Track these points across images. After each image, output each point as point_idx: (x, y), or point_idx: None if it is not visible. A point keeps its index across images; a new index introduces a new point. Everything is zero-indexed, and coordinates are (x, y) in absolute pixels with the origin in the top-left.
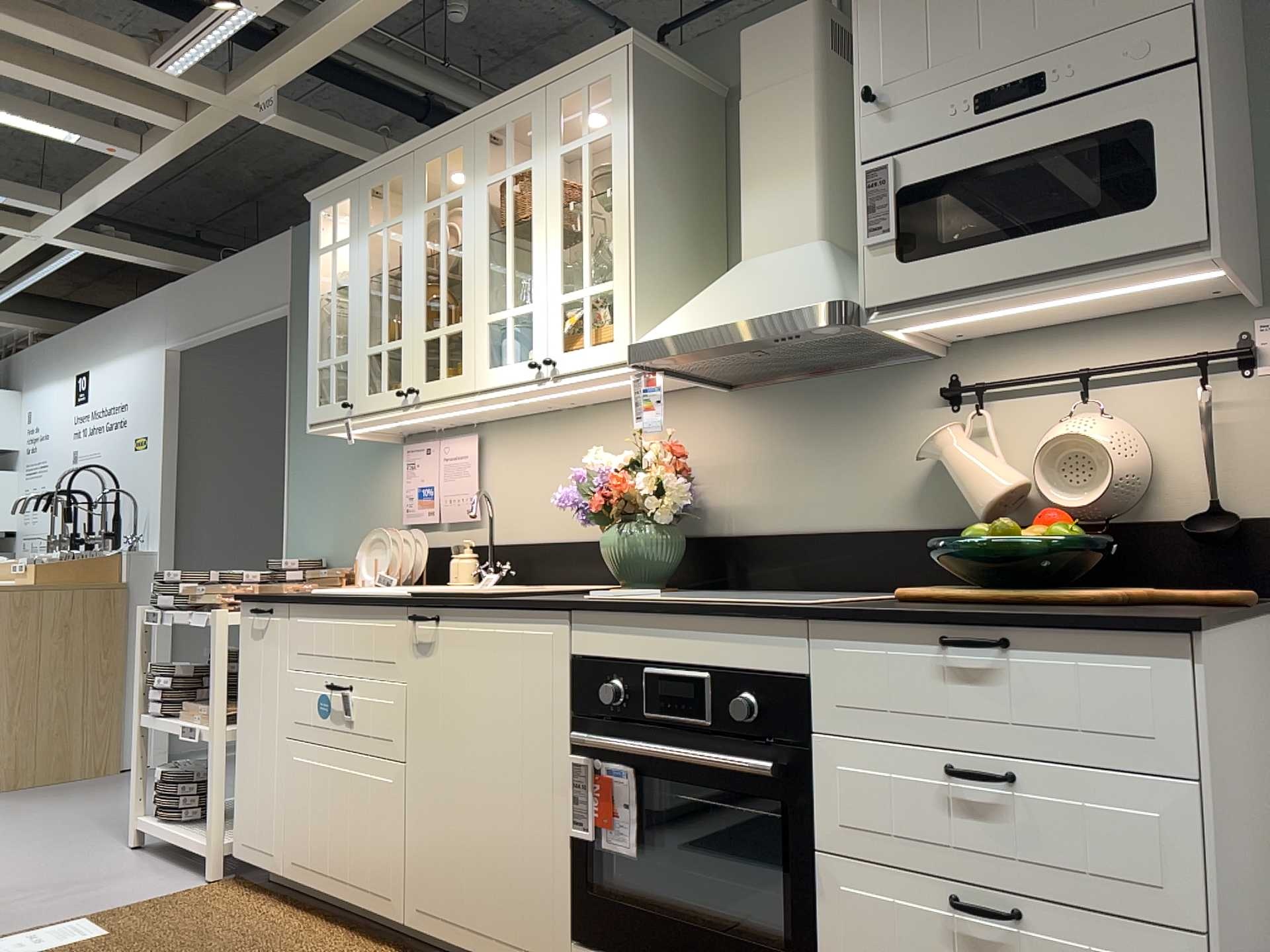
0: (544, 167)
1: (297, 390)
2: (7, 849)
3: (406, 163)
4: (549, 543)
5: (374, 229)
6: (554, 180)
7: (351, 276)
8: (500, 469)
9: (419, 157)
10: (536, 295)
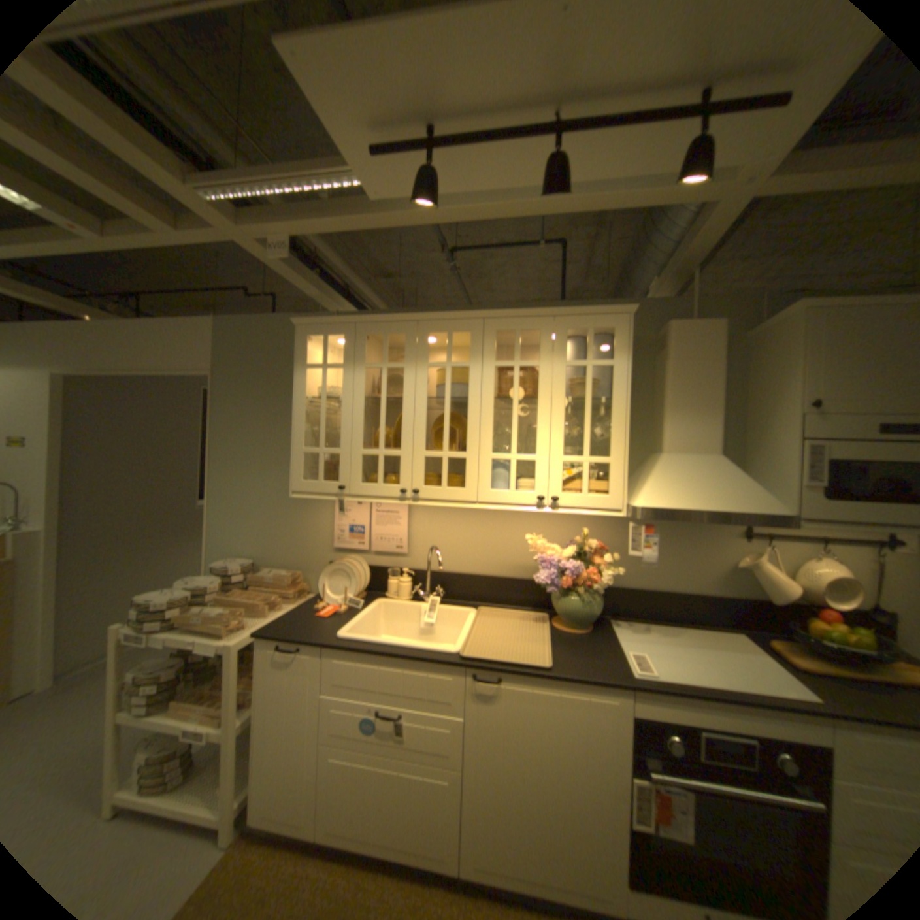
0: (552, 369)
1: (218, 436)
2: None
3: (409, 326)
4: (468, 575)
5: (371, 365)
6: (560, 381)
7: (344, 393)
8: (426, 524)
9: (424, 326)
10: (540, 452)
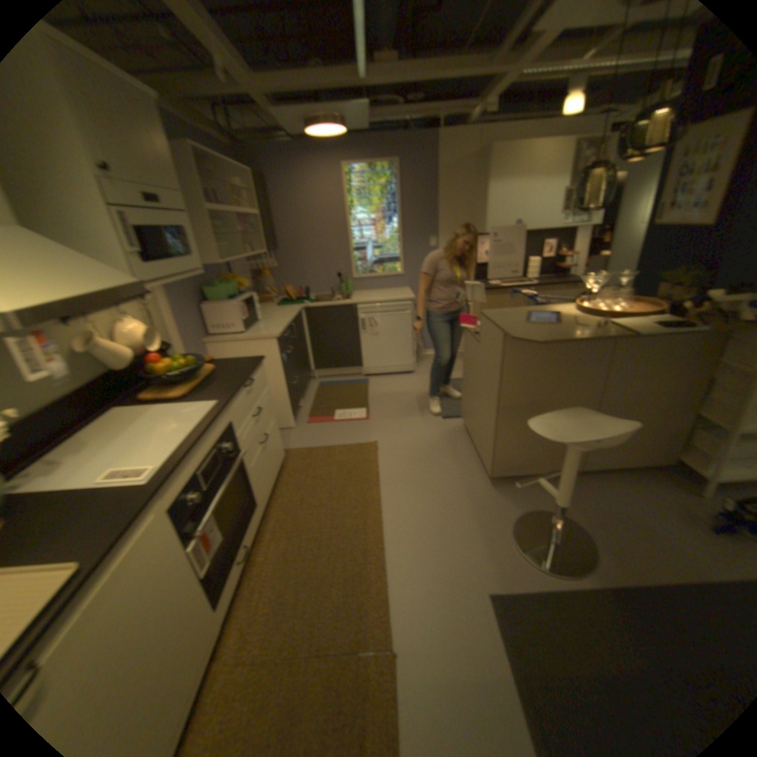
0: None
1: None
2: None
3: None
4: None
5: None
6: None
7: None
8: None
9: None
10: None
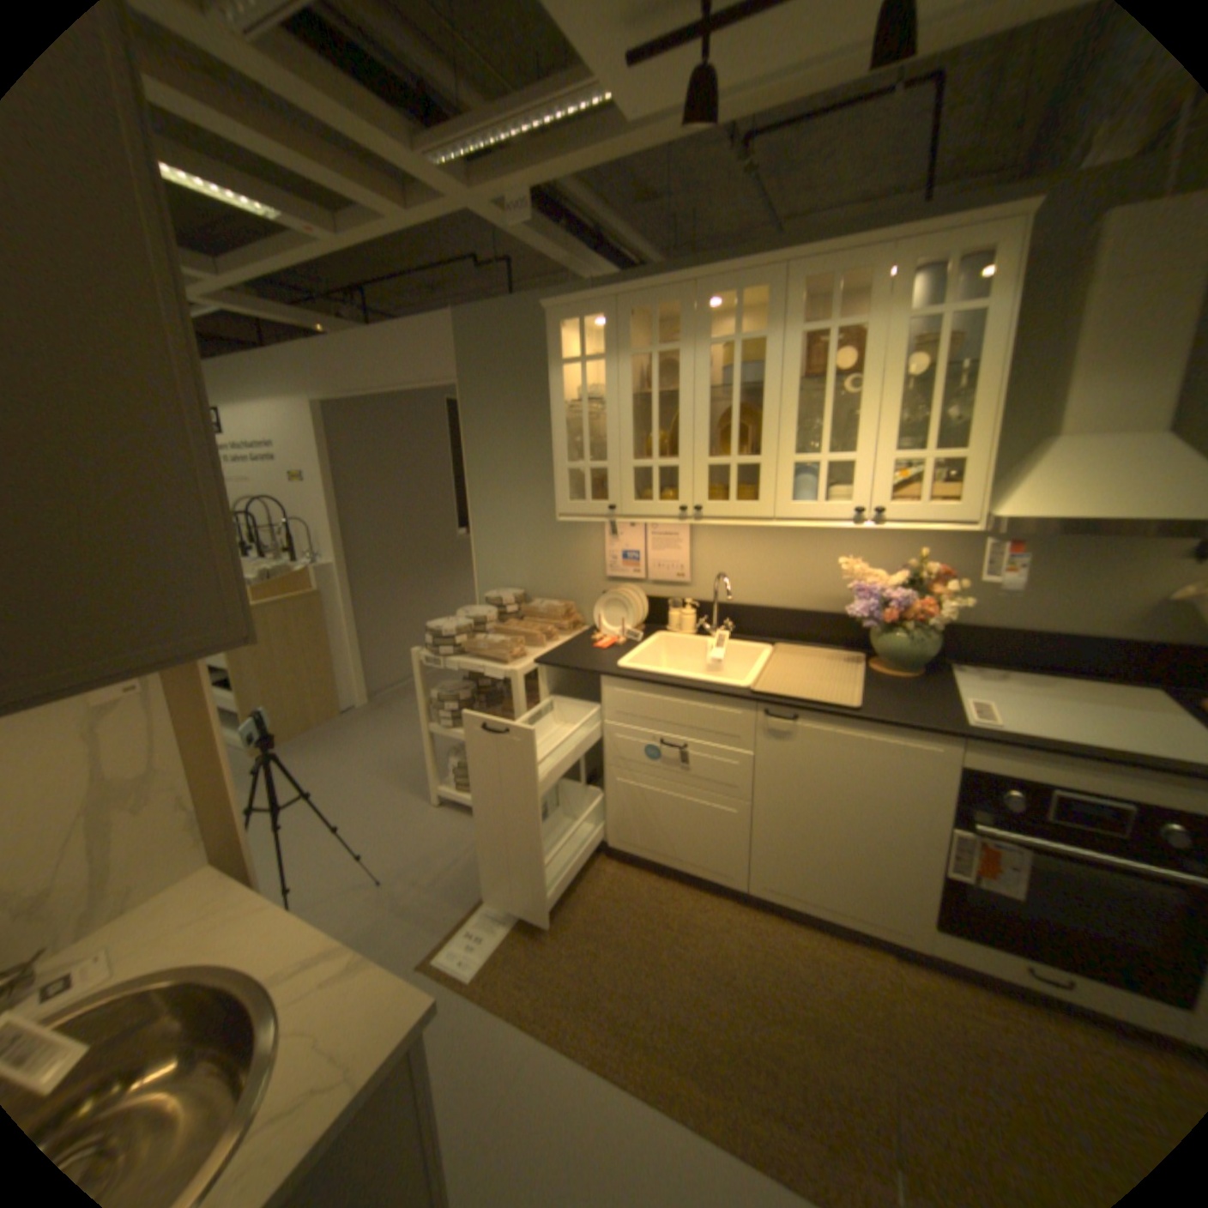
0: (887, 326)
1: (473, 456)
2: (341, 824)
3: (684, 290)
4: (764, 608)
5: (637, 351)
6: (899, 343)
7: (607, 392)
8: (711, 548)
9: (704, 286)
10: (863, 449)
